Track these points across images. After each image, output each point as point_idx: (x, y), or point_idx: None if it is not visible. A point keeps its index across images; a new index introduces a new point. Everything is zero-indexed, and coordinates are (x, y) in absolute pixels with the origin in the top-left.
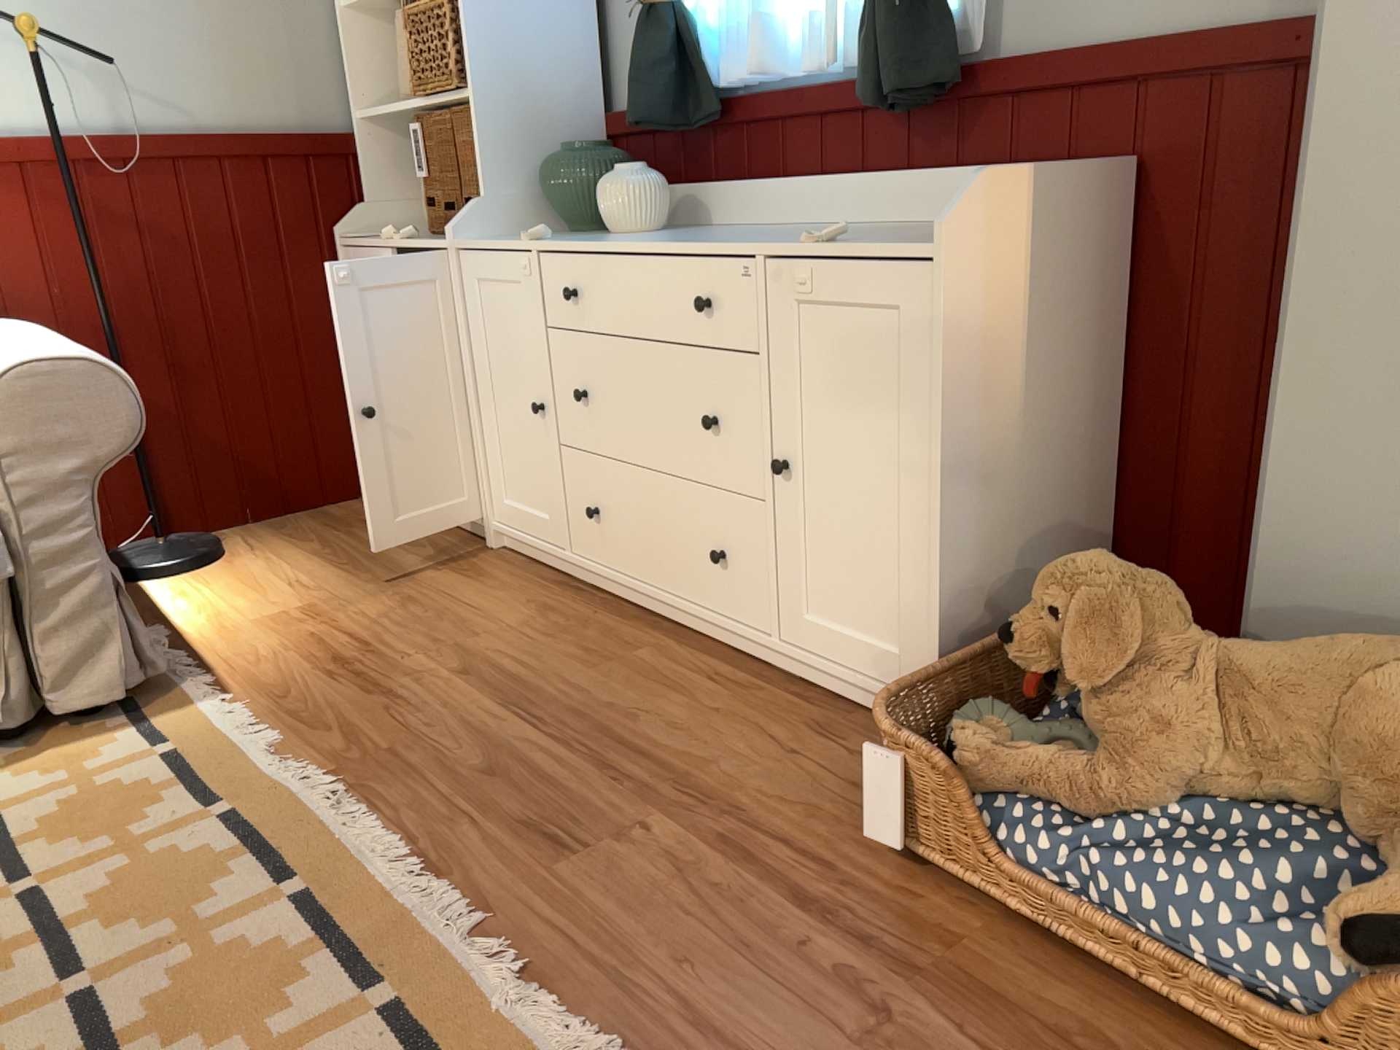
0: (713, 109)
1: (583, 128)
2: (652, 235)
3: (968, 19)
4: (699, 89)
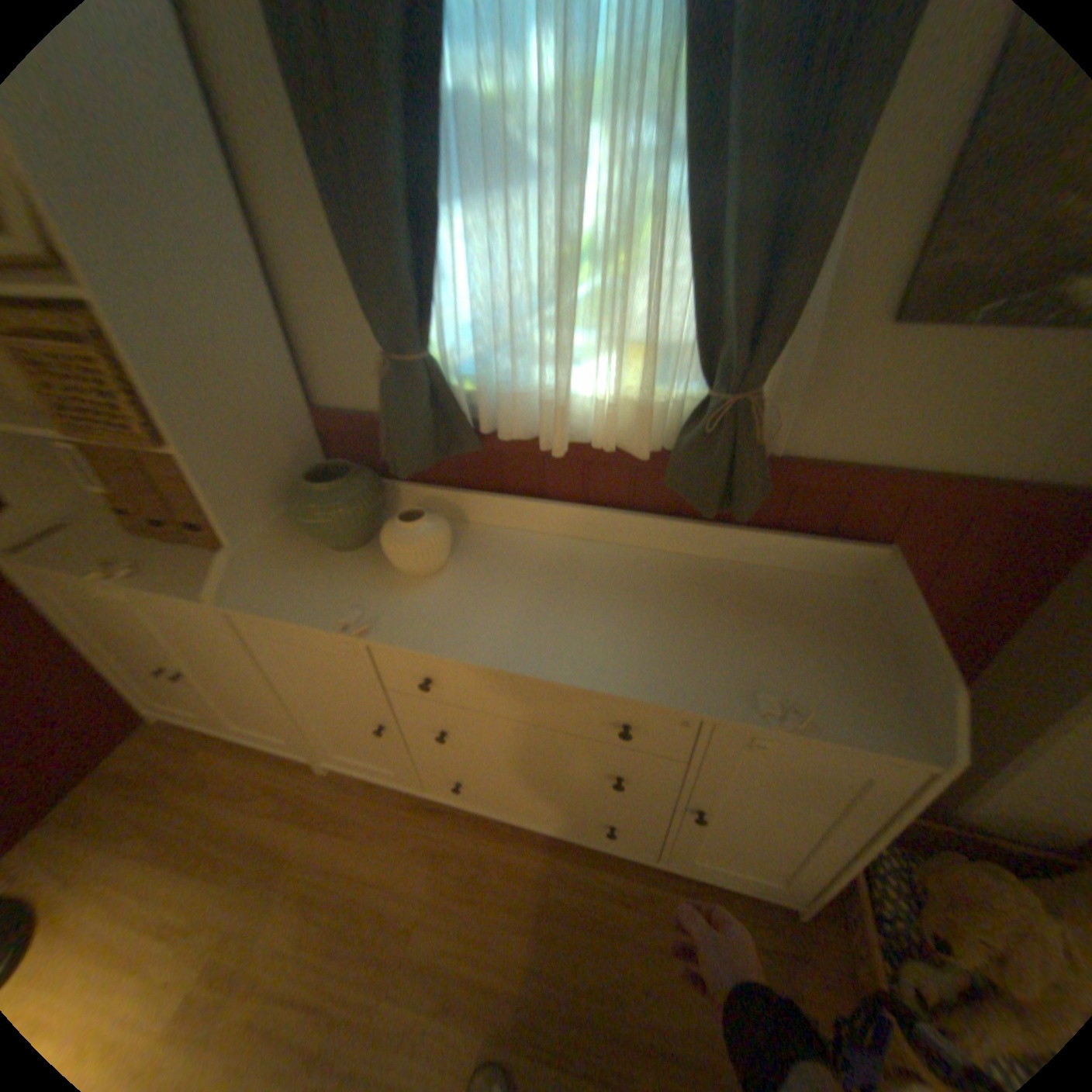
0: (477, 445)
1: (299, 430)
2: (462, 580)
3: (773, 424)
4: (458, 425)
